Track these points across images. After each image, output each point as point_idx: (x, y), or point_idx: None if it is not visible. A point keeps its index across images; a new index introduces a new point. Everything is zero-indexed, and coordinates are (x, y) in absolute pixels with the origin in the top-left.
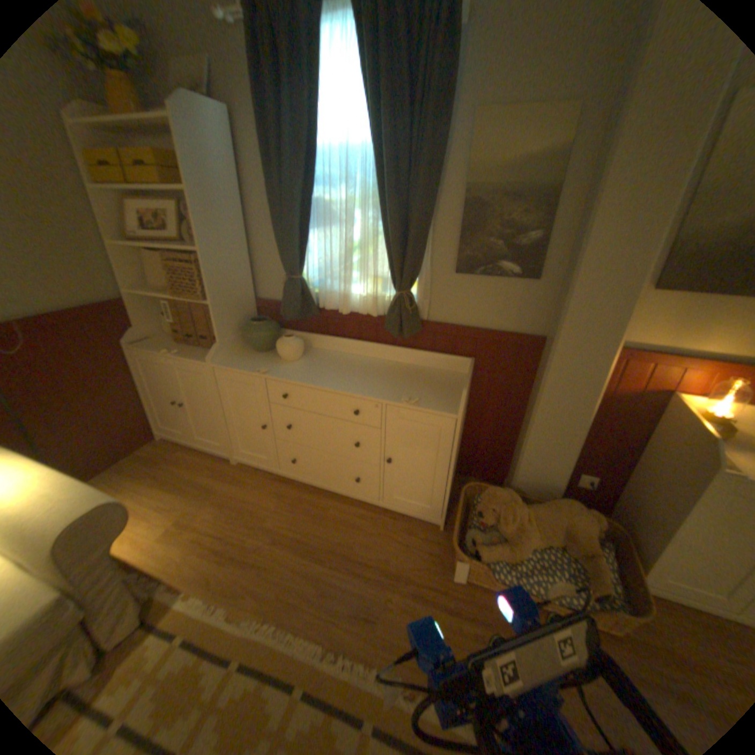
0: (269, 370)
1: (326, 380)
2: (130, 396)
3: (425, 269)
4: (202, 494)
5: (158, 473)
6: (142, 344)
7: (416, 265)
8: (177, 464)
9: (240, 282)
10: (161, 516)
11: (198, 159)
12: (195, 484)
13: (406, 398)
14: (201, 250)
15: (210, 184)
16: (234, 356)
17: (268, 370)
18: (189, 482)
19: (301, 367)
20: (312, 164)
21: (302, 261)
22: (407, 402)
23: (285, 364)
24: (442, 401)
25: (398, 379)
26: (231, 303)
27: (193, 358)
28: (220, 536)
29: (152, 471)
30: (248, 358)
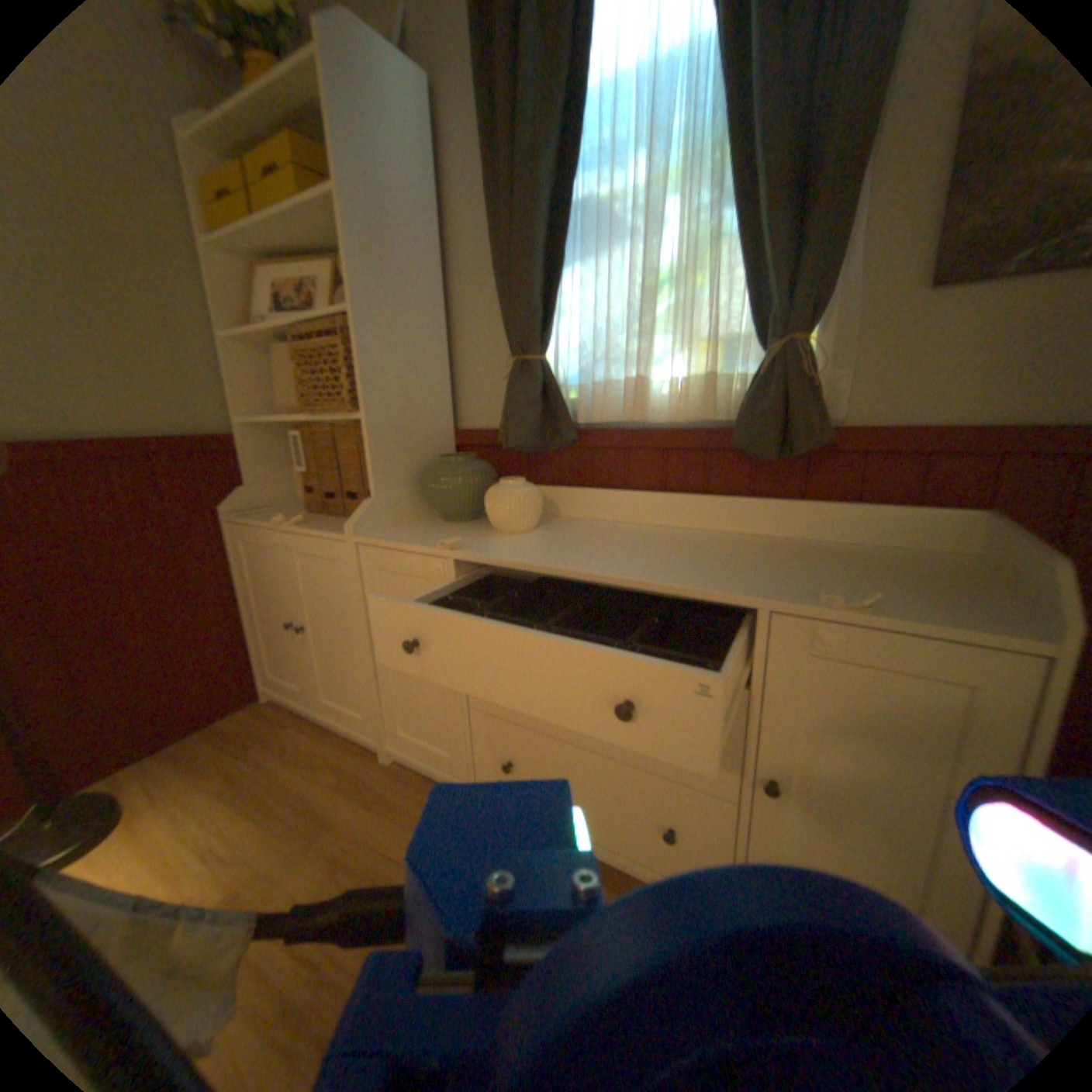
0: (466, 541)
1: (596, 561)
2: (225, 612)
3: (846, 291)
4: (309, 828)
5: (241, 768)
6: (254, 513)
7: (831, 266)
8: (281, 753)
9: (429, 389)
10: (209, 874)
11: (365, 137)
12: (302, 801)
13: (842, 596)
14: (355, 305)
15: (385, 190)
16: (403, 526)
17: (466, 544)
18: (291, 795)
19: (536, 541)
20: (577, 119)
21: (548, 321)
22: (851, 604)
23: (503, 537)
24: (960, 606)
25: (783, 561)
26: (408, 423)
27: (327, 530)
28: (316, 957)
29: (232, 763)
30: (429, 529)
